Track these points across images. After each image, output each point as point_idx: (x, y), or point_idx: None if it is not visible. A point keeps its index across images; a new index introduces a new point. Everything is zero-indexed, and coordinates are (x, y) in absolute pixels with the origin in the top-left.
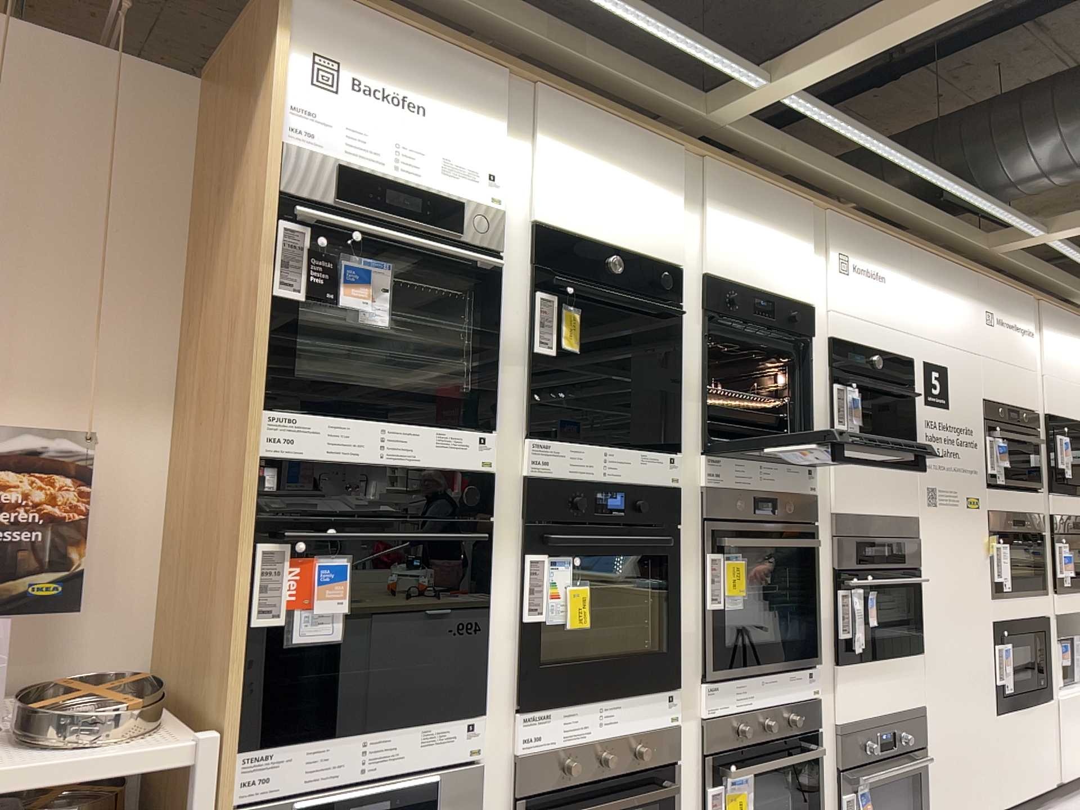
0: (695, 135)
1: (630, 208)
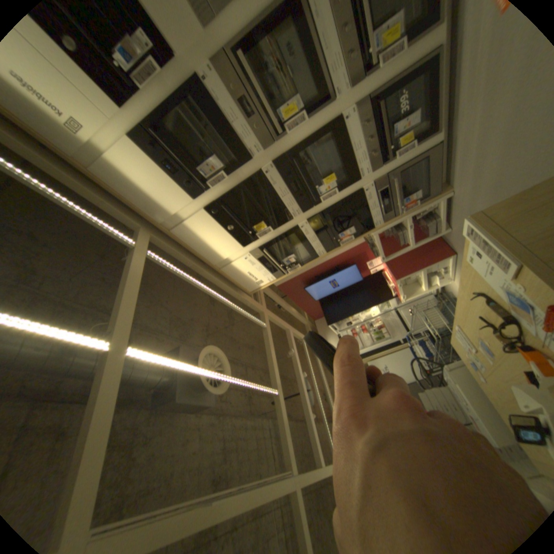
0: (150, 229)
1: (207, 232)
